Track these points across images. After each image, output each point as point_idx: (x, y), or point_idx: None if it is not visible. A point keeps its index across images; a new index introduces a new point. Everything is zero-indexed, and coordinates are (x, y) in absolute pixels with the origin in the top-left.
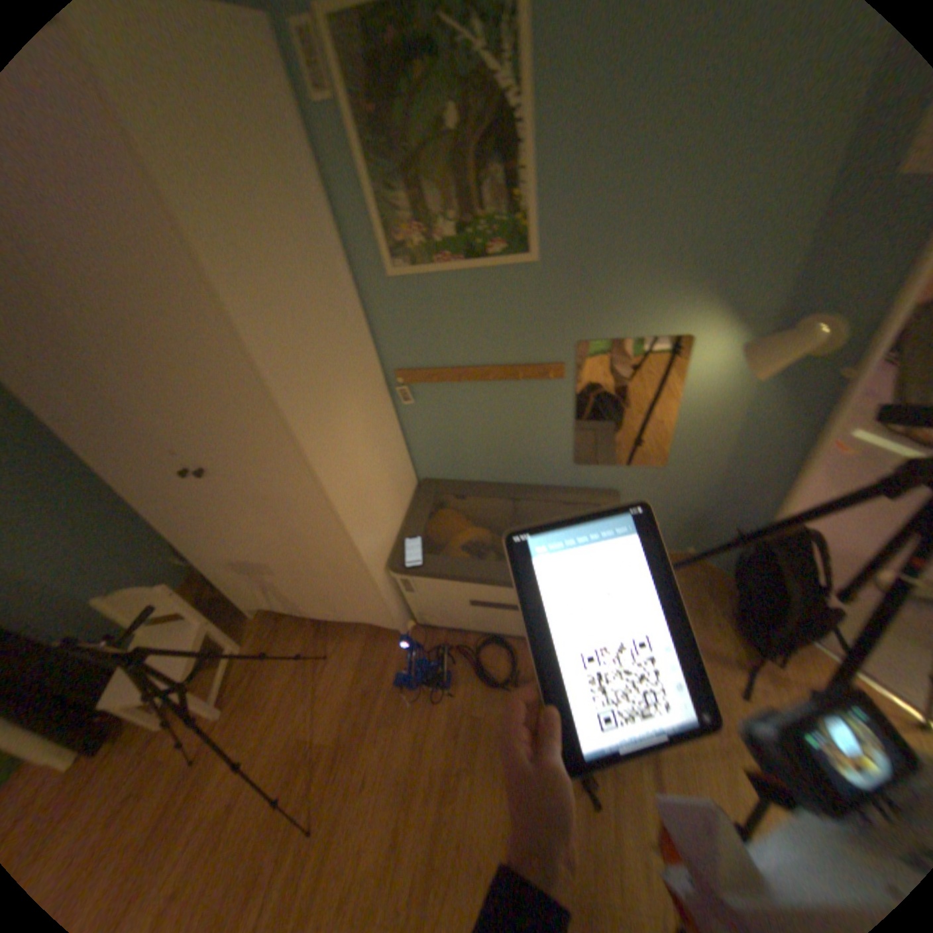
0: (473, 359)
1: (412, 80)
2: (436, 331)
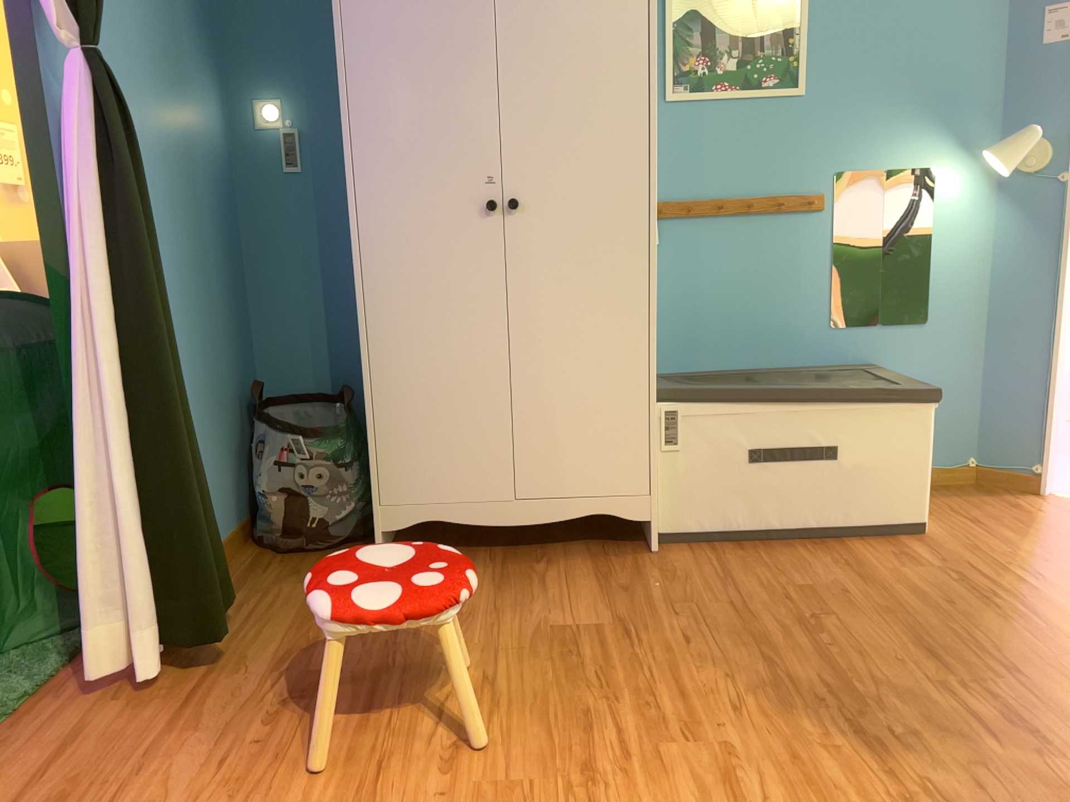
0: (732, 189)
1: None
2: (699, 158)
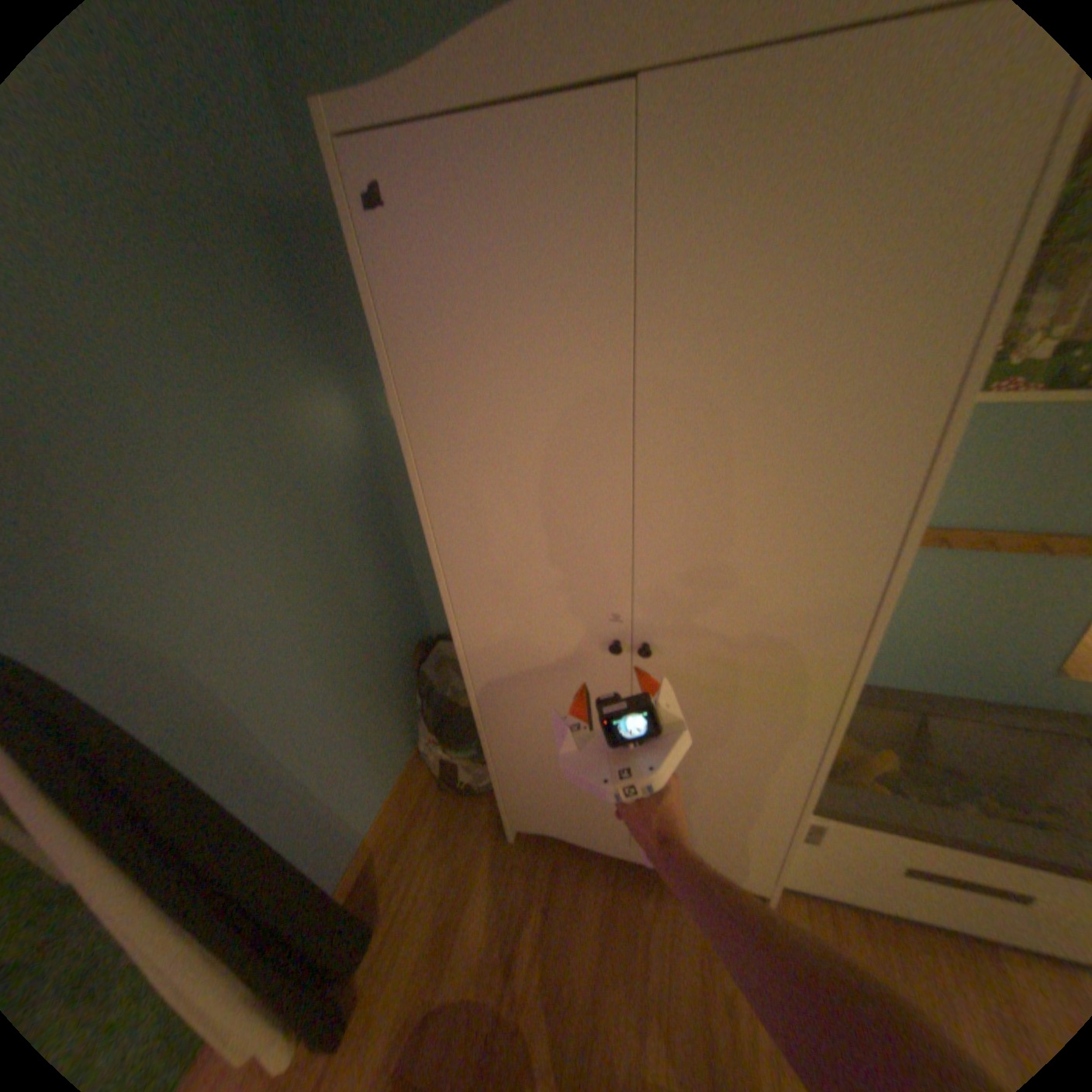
0: (975, 517)
1: None
2: None
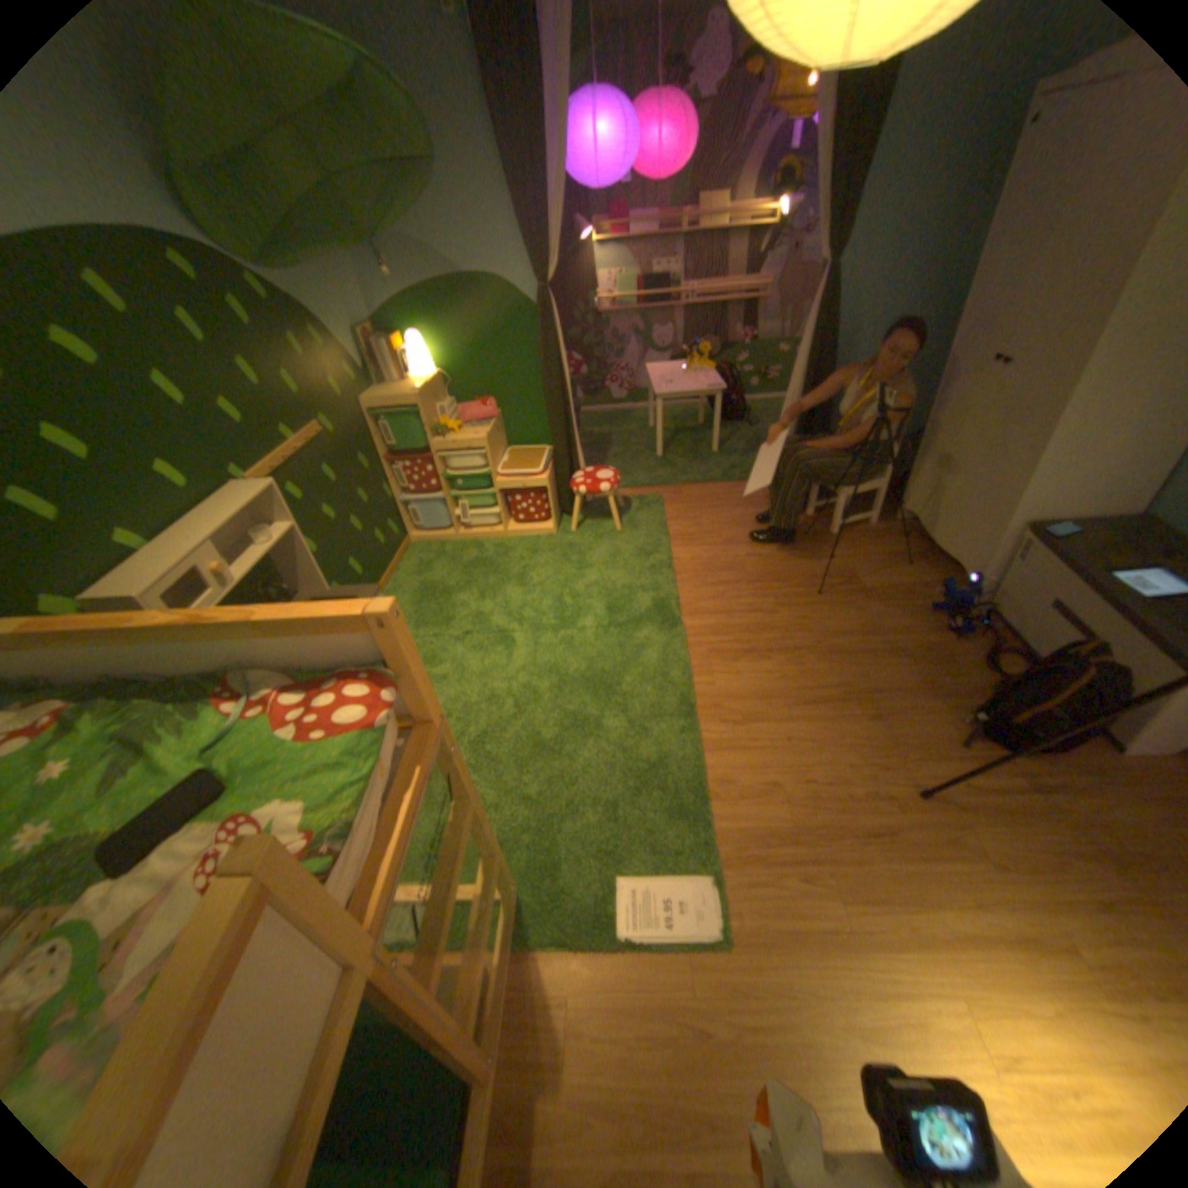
0: None
1: None
2: None
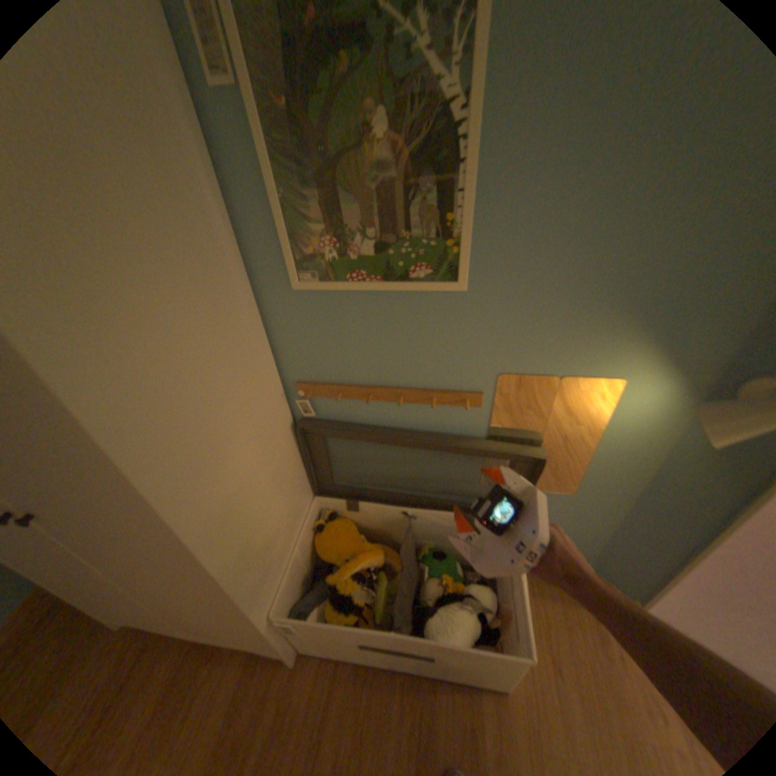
0: (384, 378)
1: (337, 71)
2: (345, 348)
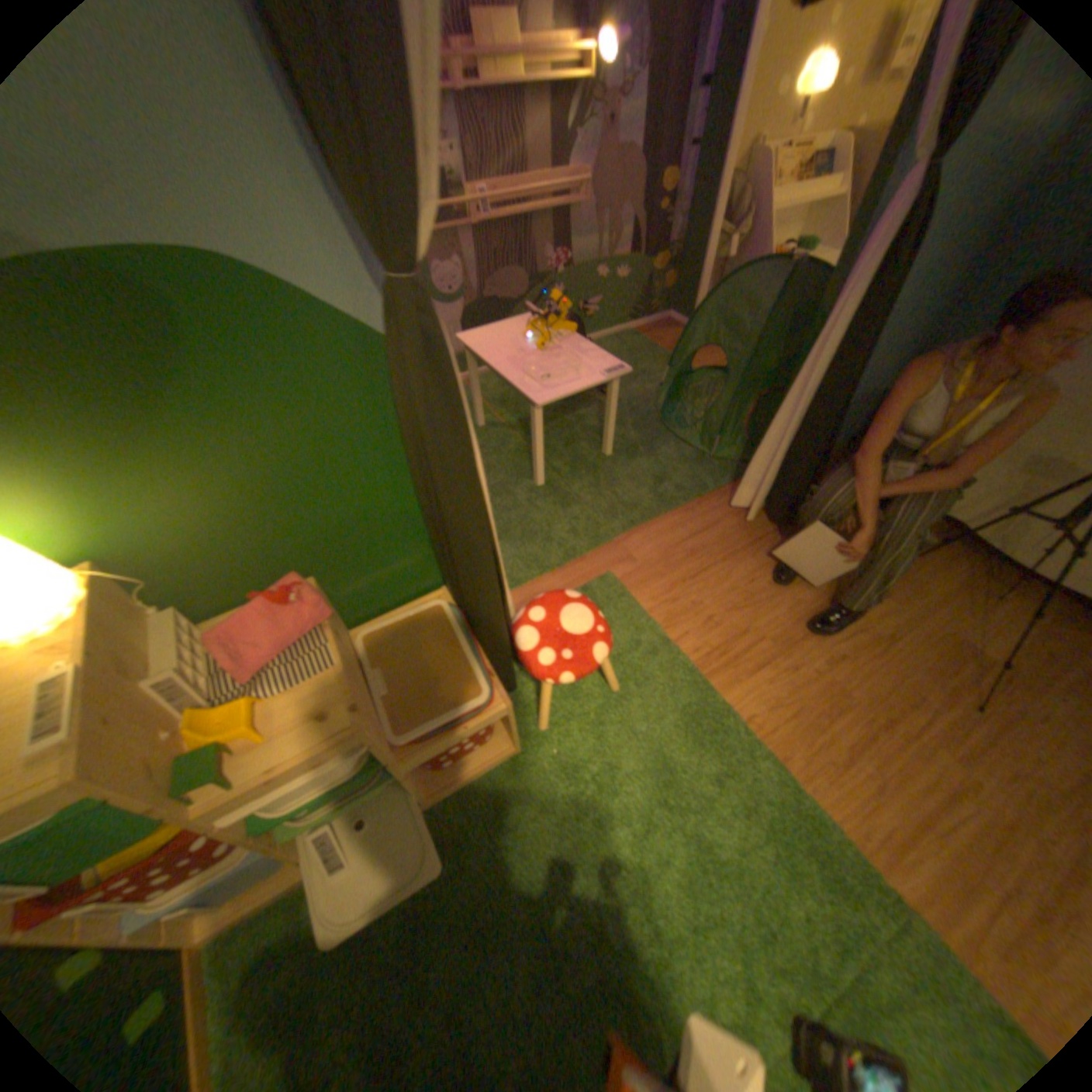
0: None
1: None
2: None
